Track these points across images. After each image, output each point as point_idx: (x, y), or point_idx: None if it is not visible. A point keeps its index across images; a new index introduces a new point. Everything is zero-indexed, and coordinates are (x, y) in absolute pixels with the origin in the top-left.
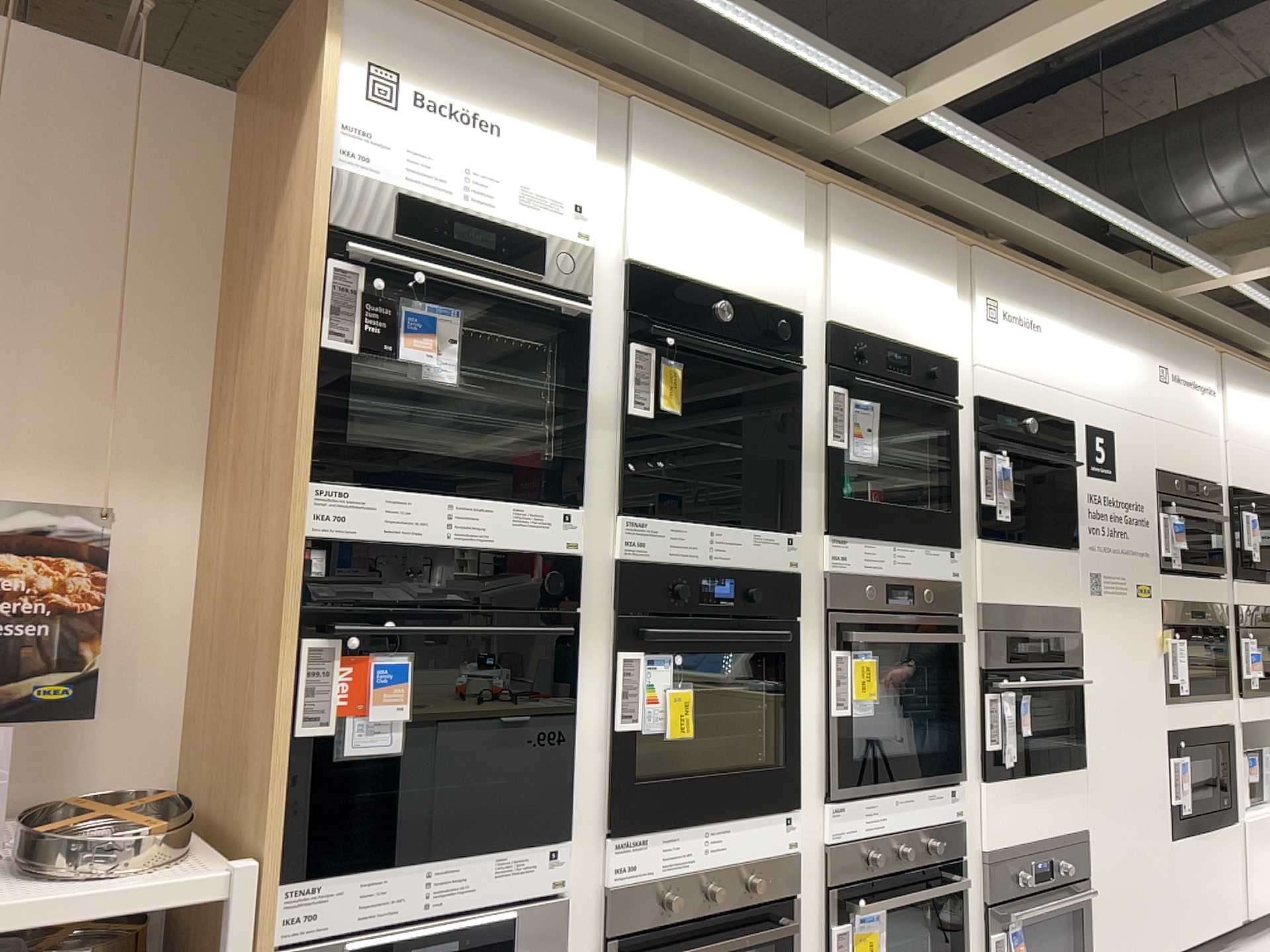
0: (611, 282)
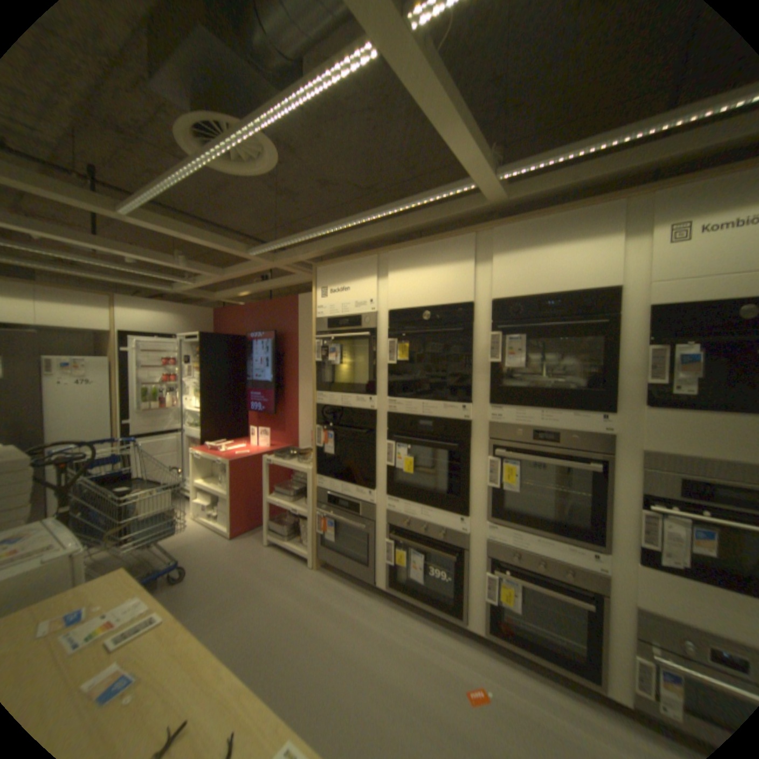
0: (383, 318)
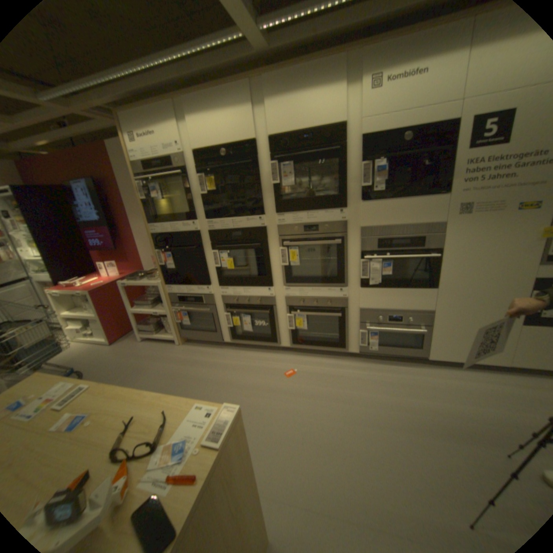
0: (188, 157)
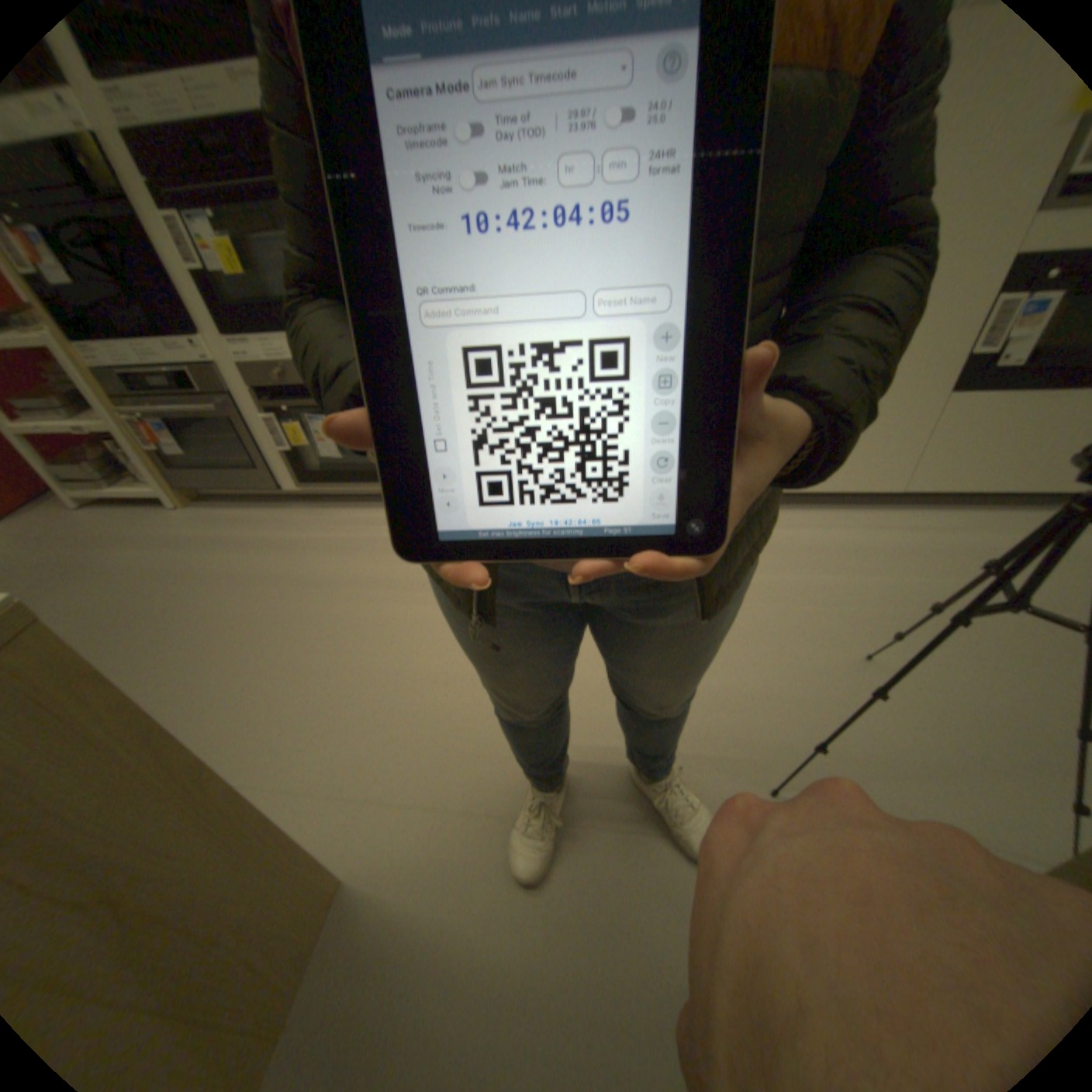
0: None
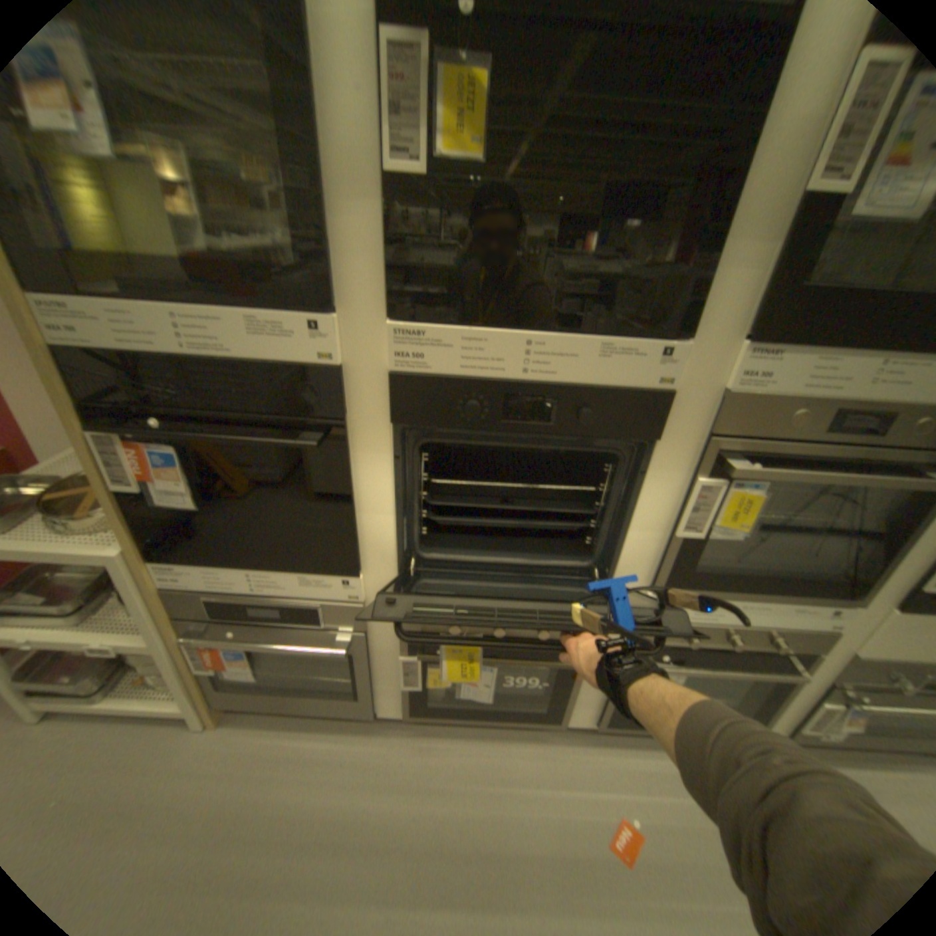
0: None
